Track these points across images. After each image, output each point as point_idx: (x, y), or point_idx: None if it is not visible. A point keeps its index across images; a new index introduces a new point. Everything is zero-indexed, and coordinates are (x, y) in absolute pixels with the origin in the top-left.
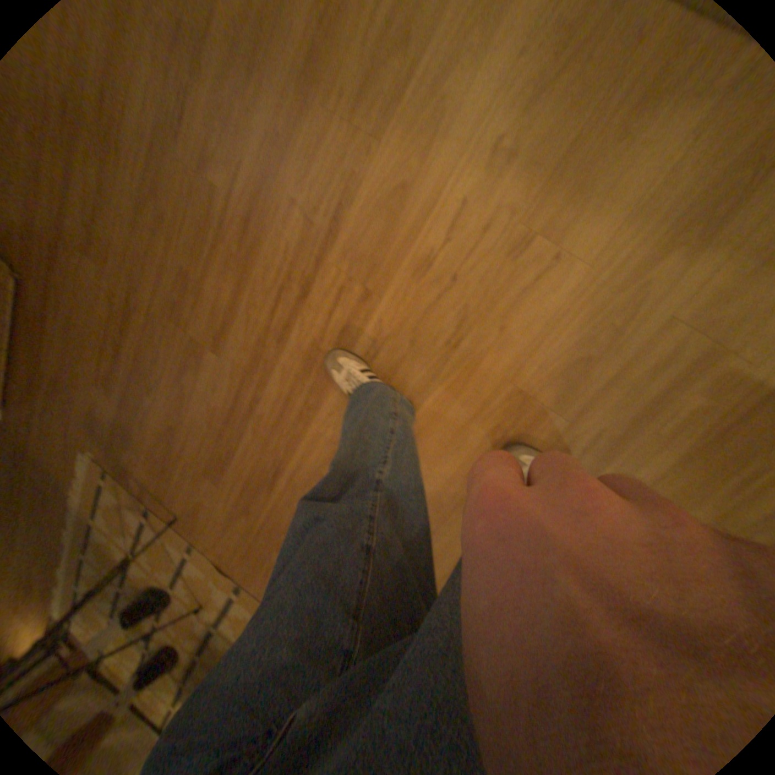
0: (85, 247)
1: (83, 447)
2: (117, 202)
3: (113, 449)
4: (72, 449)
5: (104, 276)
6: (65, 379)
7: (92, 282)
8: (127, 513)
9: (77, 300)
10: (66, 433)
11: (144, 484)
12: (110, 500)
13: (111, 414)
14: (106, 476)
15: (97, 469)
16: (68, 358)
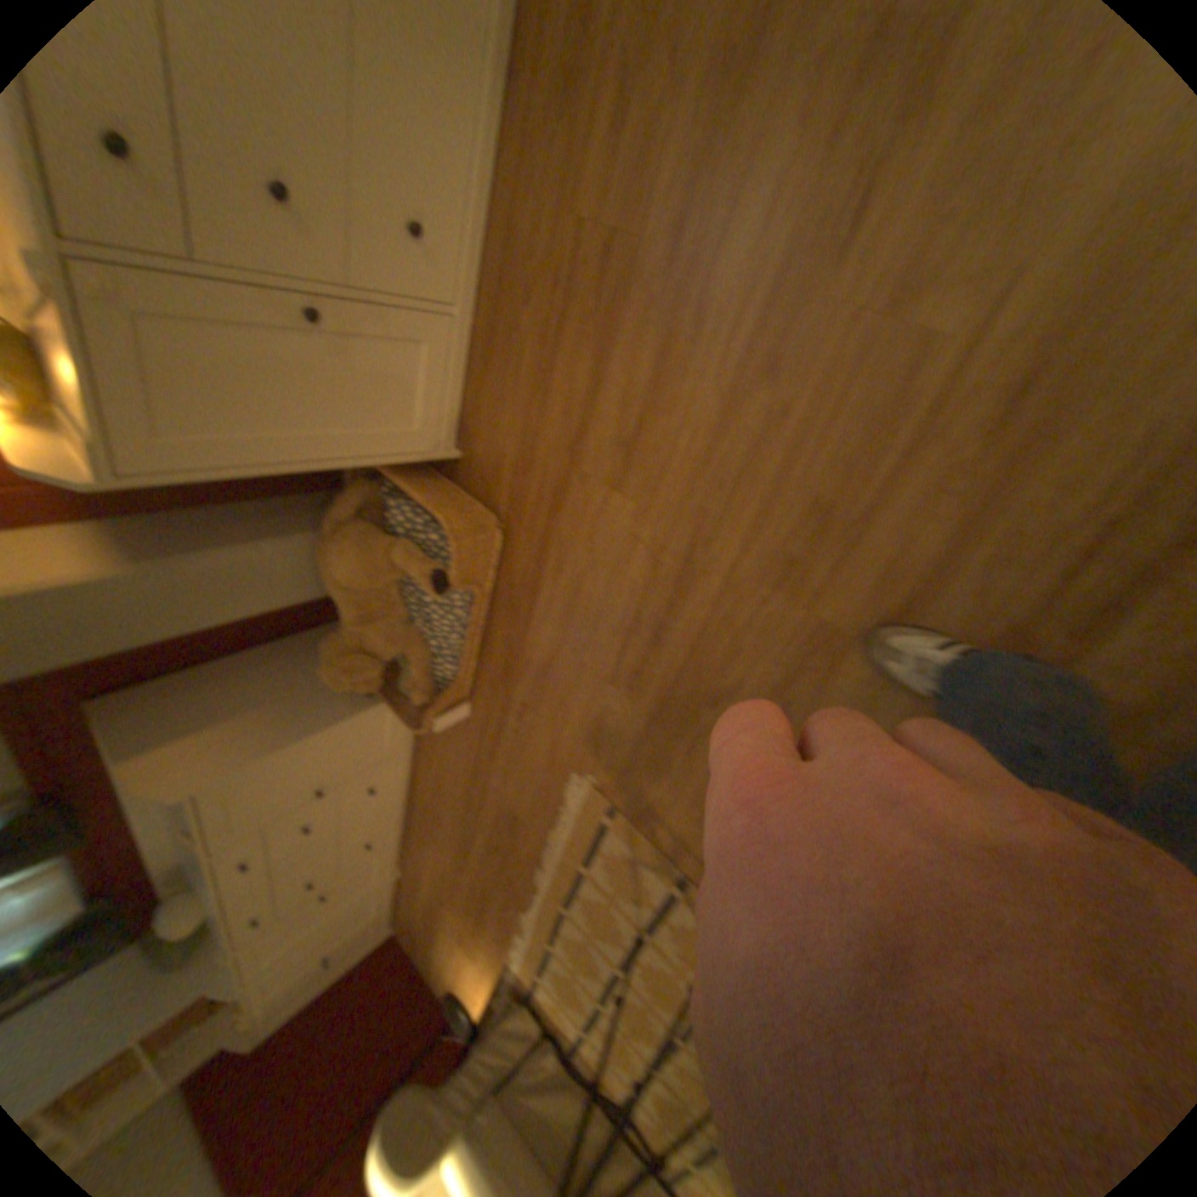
0: (623, 479)
1: (585, 767)
2: (694, 399)
3: (637, 779)
4: (568, 767)
5: (653, 520)
6: (566, 670)
7: (628, 531)
8: (652, 876)
9: (599, 559)
10: (559, 744)
11: (688, 839)
12: (623, 849)
13: (639, 727)
14: (620, 814)
15: (606, 802)
16: (575, 642)
